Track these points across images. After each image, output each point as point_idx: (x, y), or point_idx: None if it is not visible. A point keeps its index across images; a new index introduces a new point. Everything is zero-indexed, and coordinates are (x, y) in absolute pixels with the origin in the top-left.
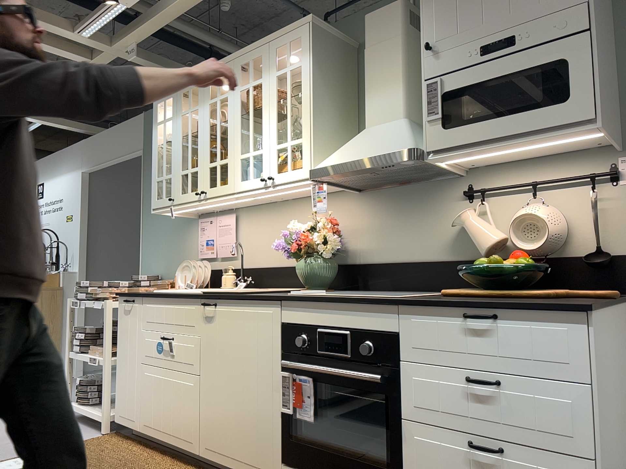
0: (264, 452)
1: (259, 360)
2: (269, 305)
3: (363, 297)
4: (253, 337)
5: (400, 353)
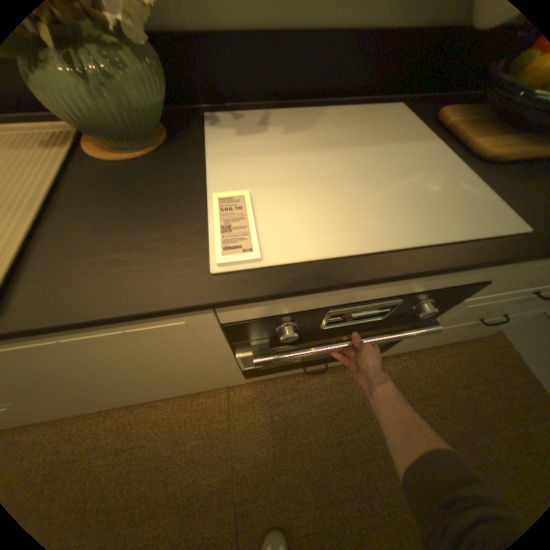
0: (218, 384)
1: (174, 361)
2: (168, 316)
3: (455, 245)
4: (140, 353)
5: (473, 294)
